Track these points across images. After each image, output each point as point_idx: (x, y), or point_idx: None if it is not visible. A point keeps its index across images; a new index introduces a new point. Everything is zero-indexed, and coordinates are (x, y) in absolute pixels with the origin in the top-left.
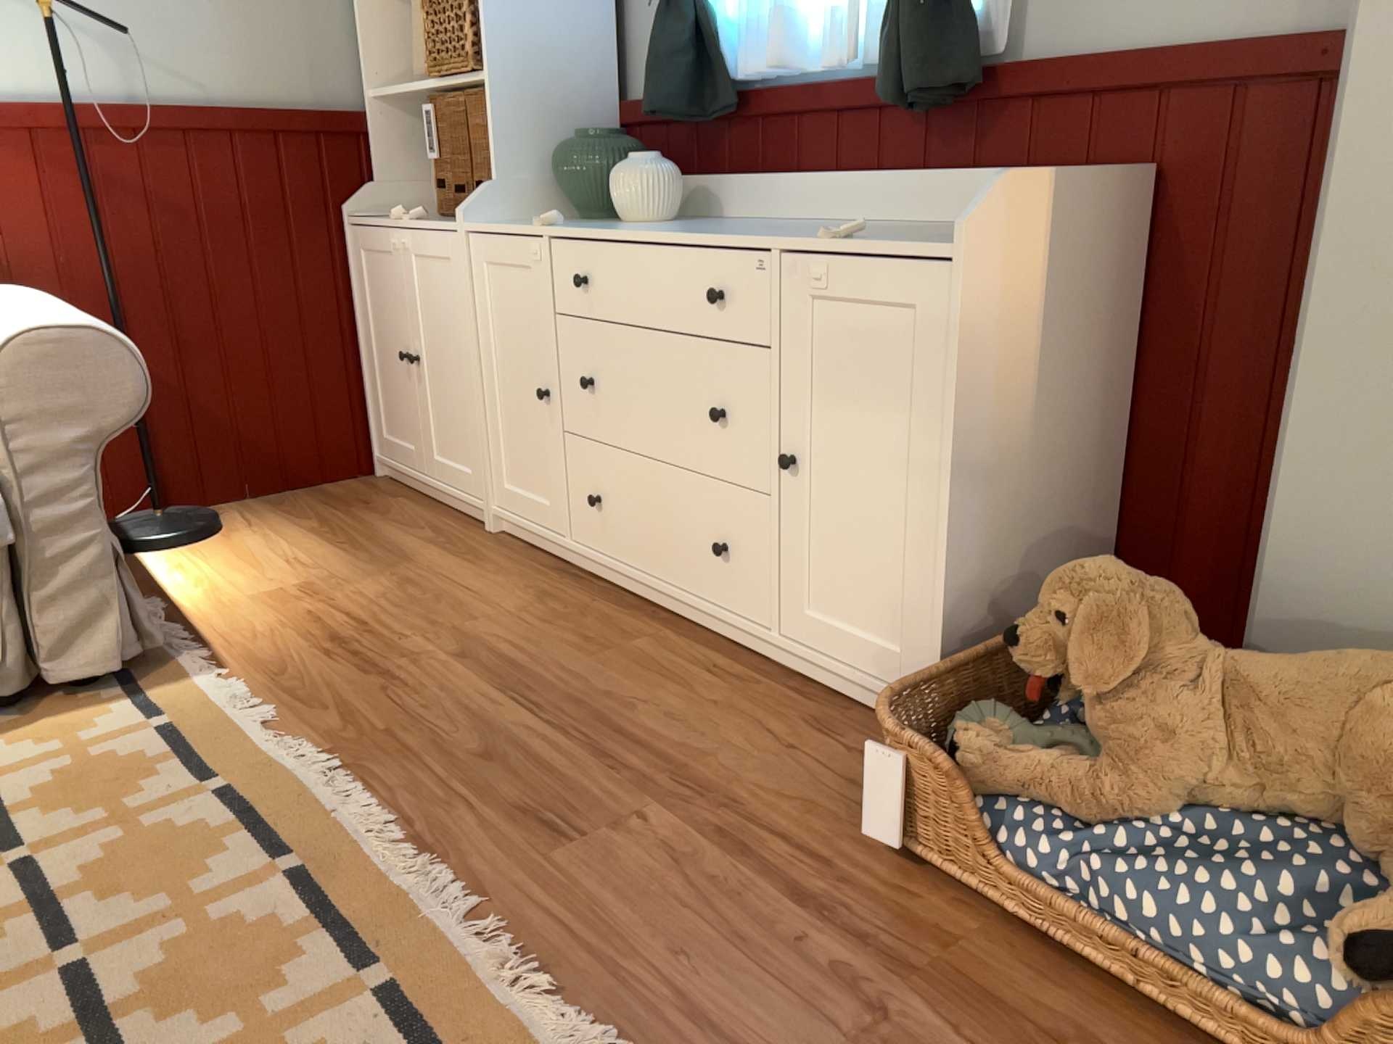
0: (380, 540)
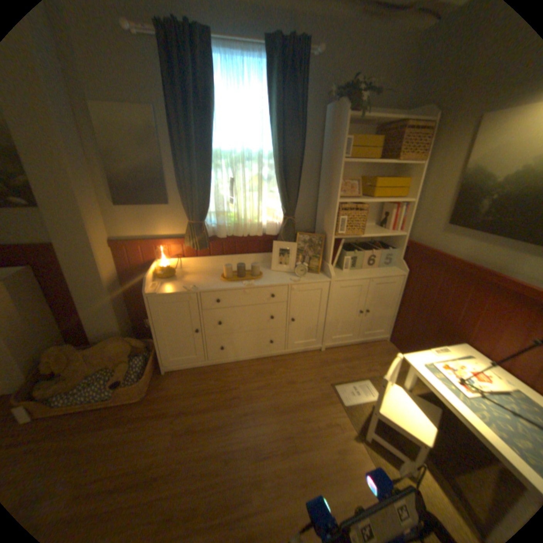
0: None
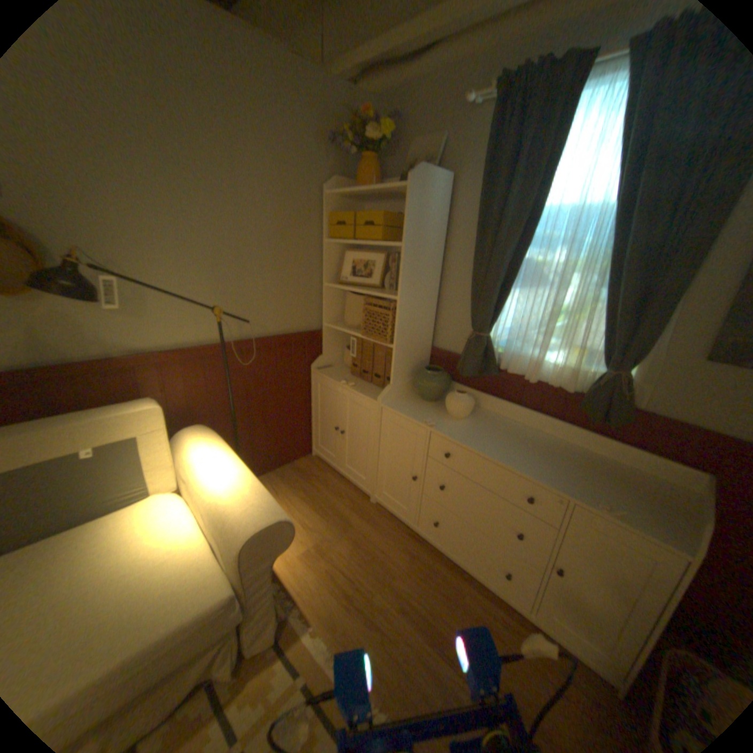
0: (332, 507)
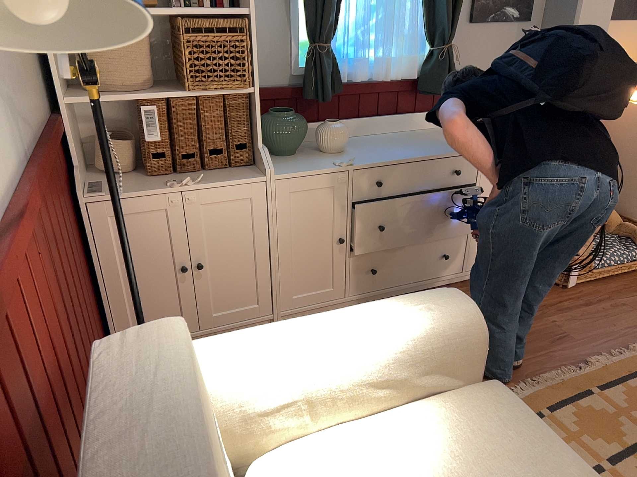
0: None
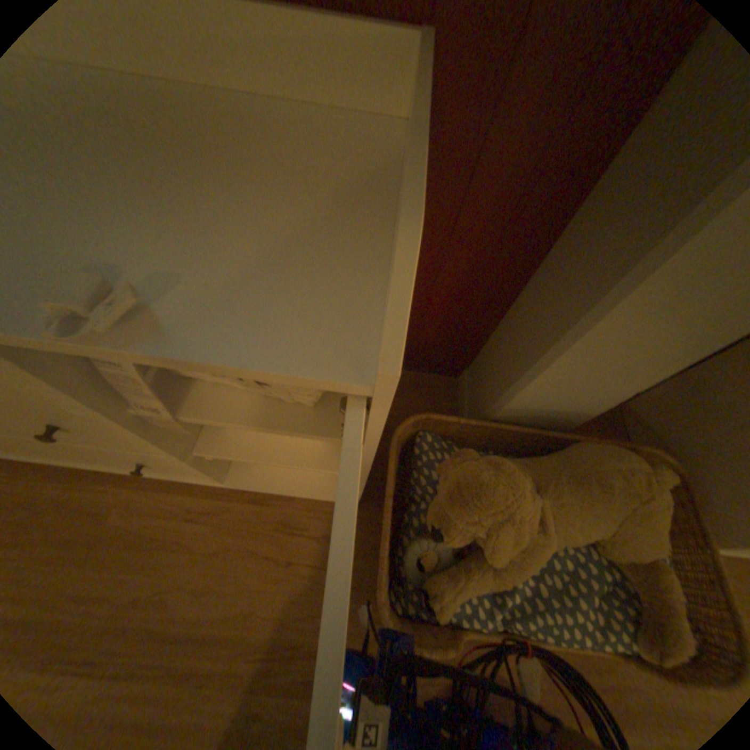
0: None
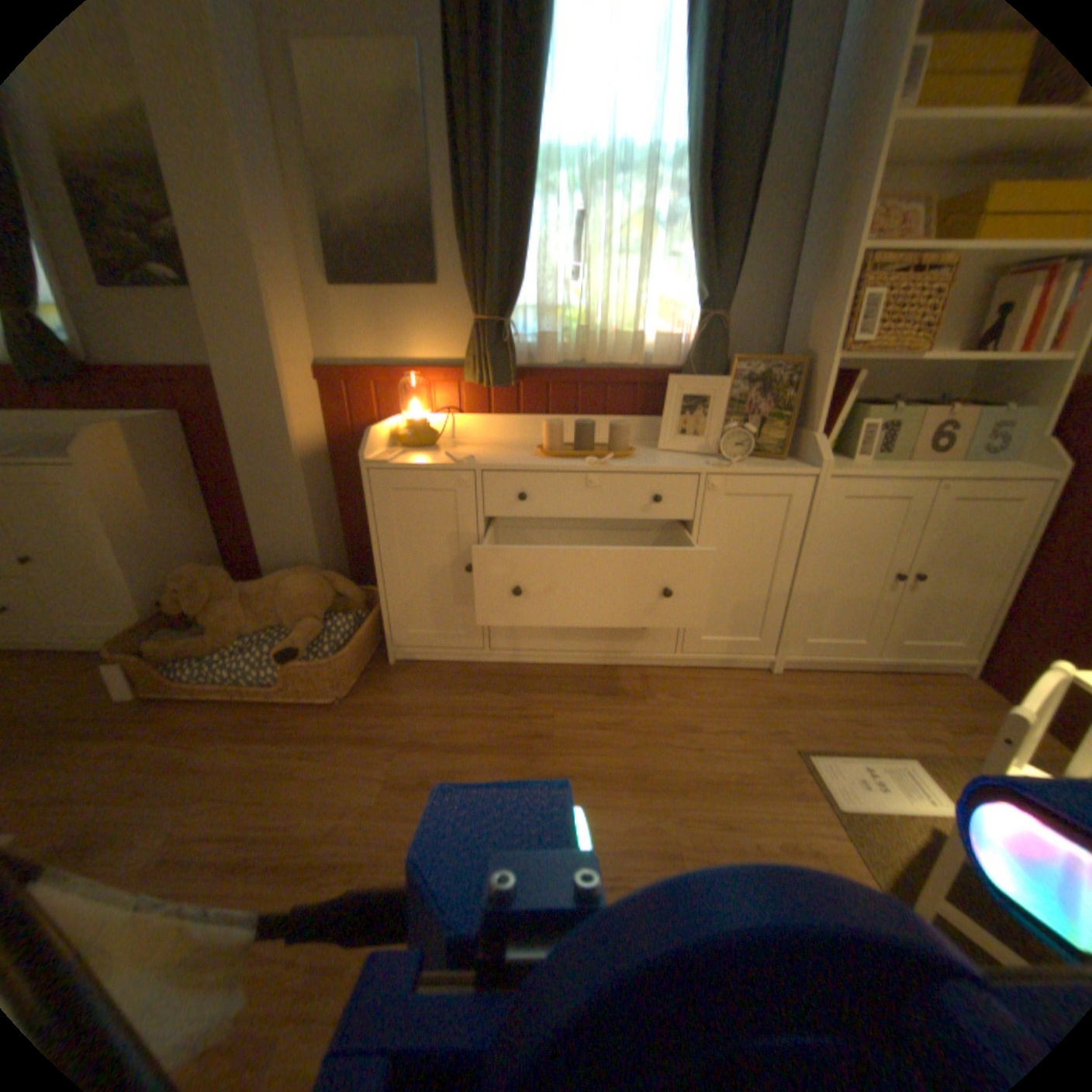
0: None
